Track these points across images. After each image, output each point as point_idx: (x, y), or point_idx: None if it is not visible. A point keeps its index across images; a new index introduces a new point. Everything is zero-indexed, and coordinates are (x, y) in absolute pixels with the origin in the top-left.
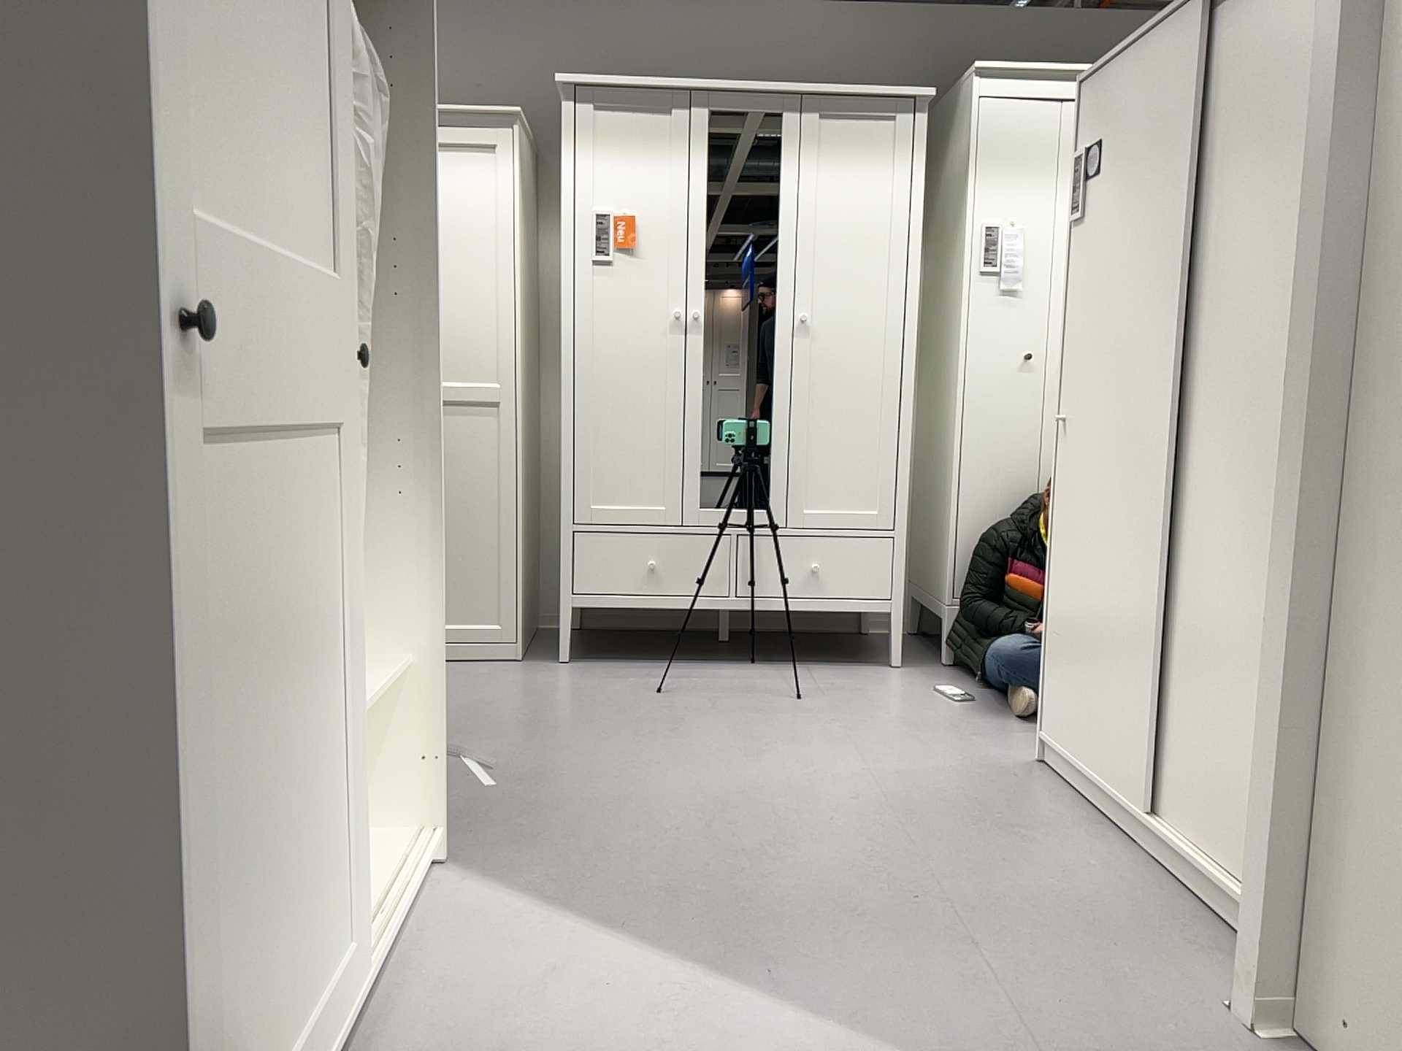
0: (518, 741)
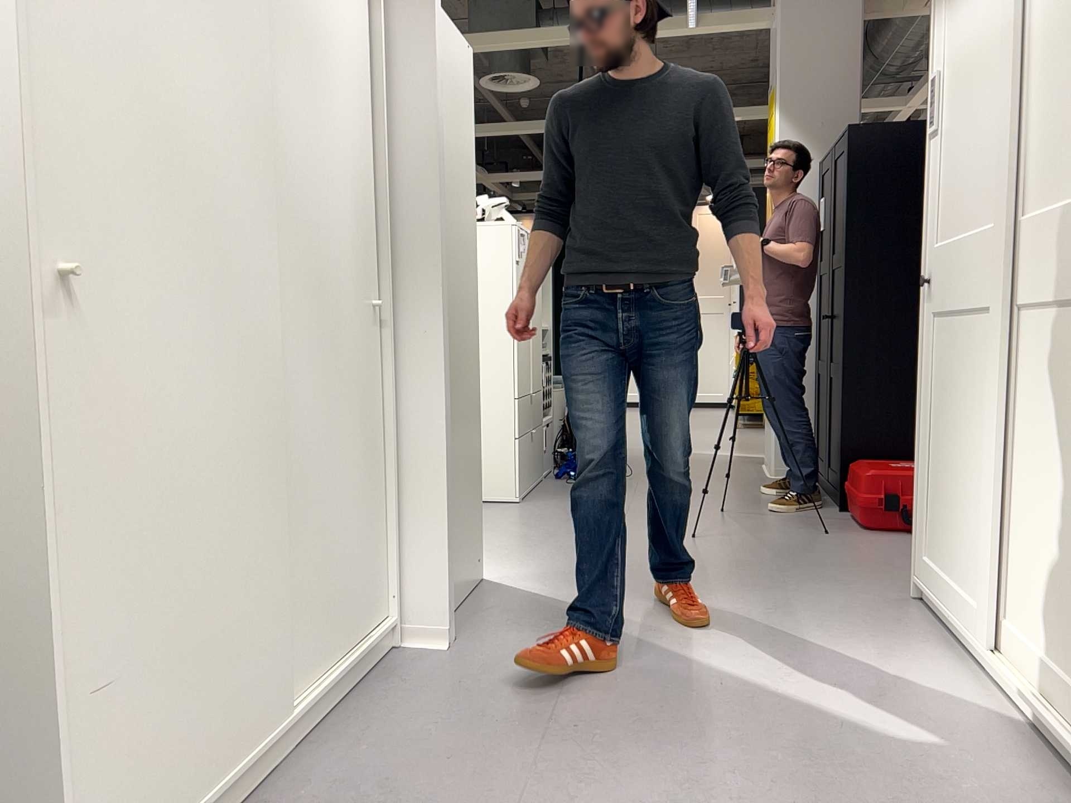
0: None
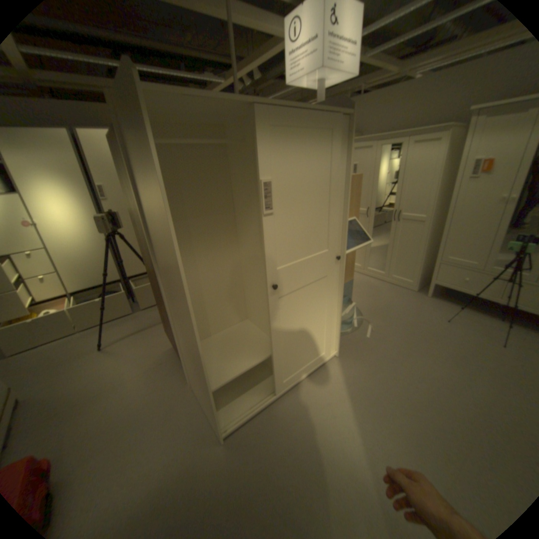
0: (389, 323)
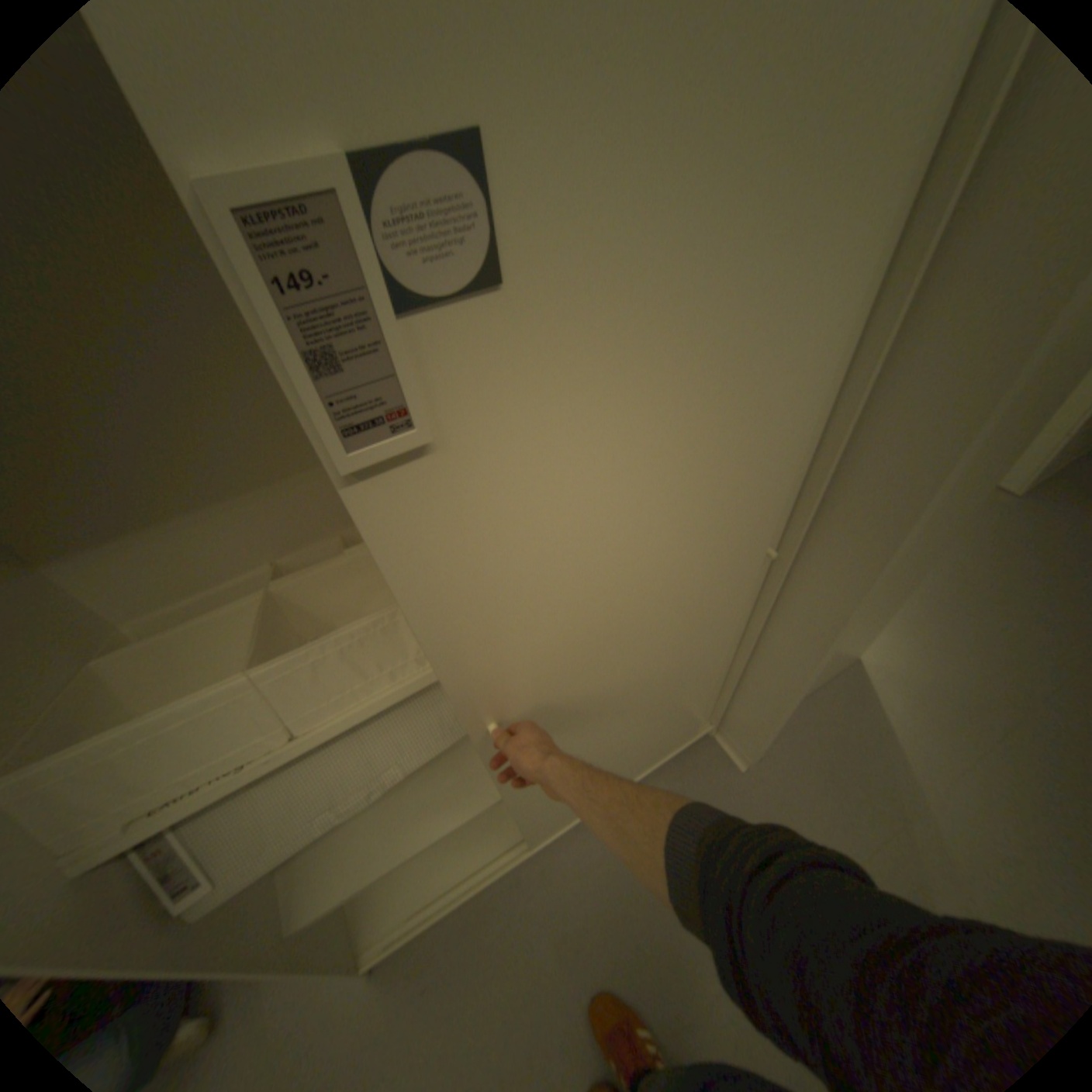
0: None
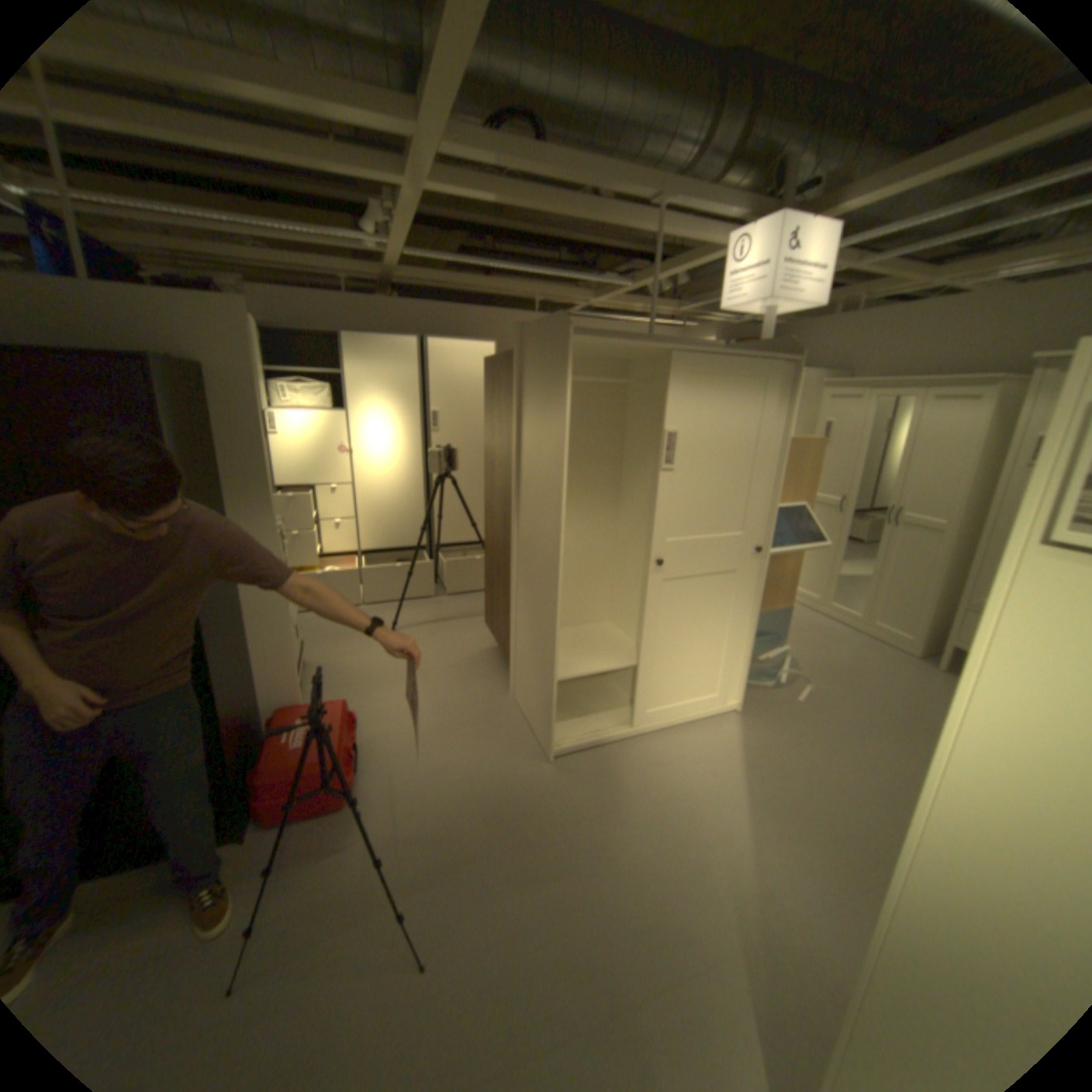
0: (848, 691)
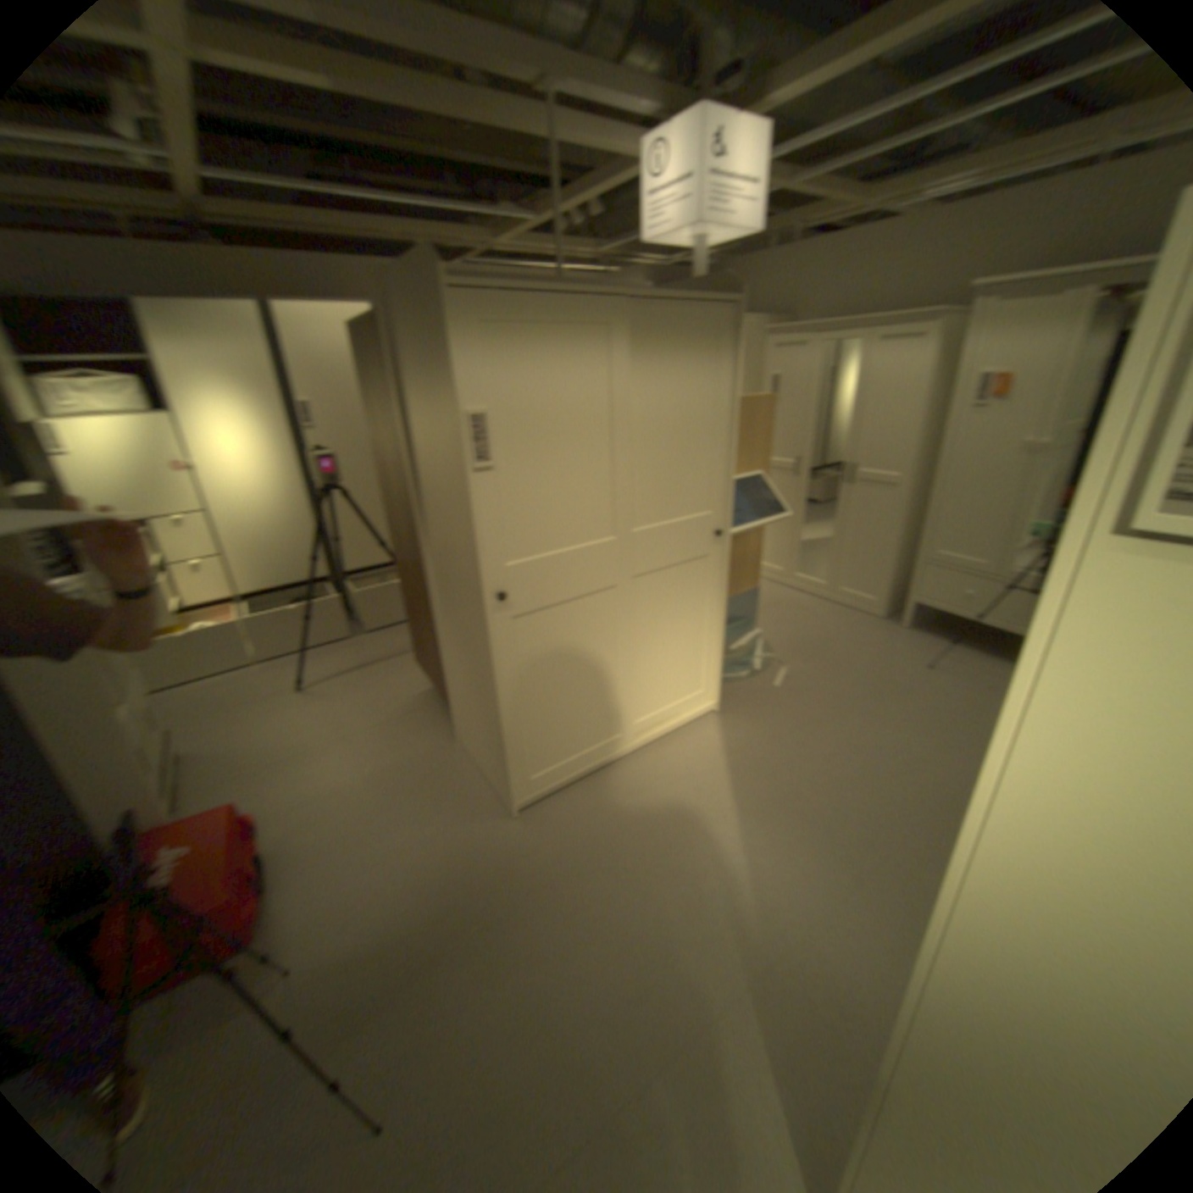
0: (823, 666)
